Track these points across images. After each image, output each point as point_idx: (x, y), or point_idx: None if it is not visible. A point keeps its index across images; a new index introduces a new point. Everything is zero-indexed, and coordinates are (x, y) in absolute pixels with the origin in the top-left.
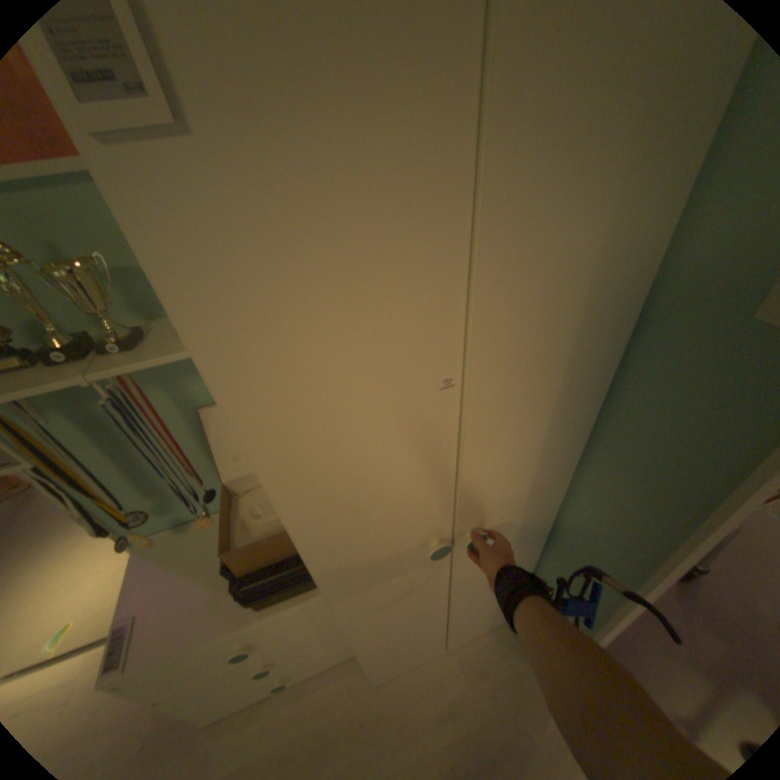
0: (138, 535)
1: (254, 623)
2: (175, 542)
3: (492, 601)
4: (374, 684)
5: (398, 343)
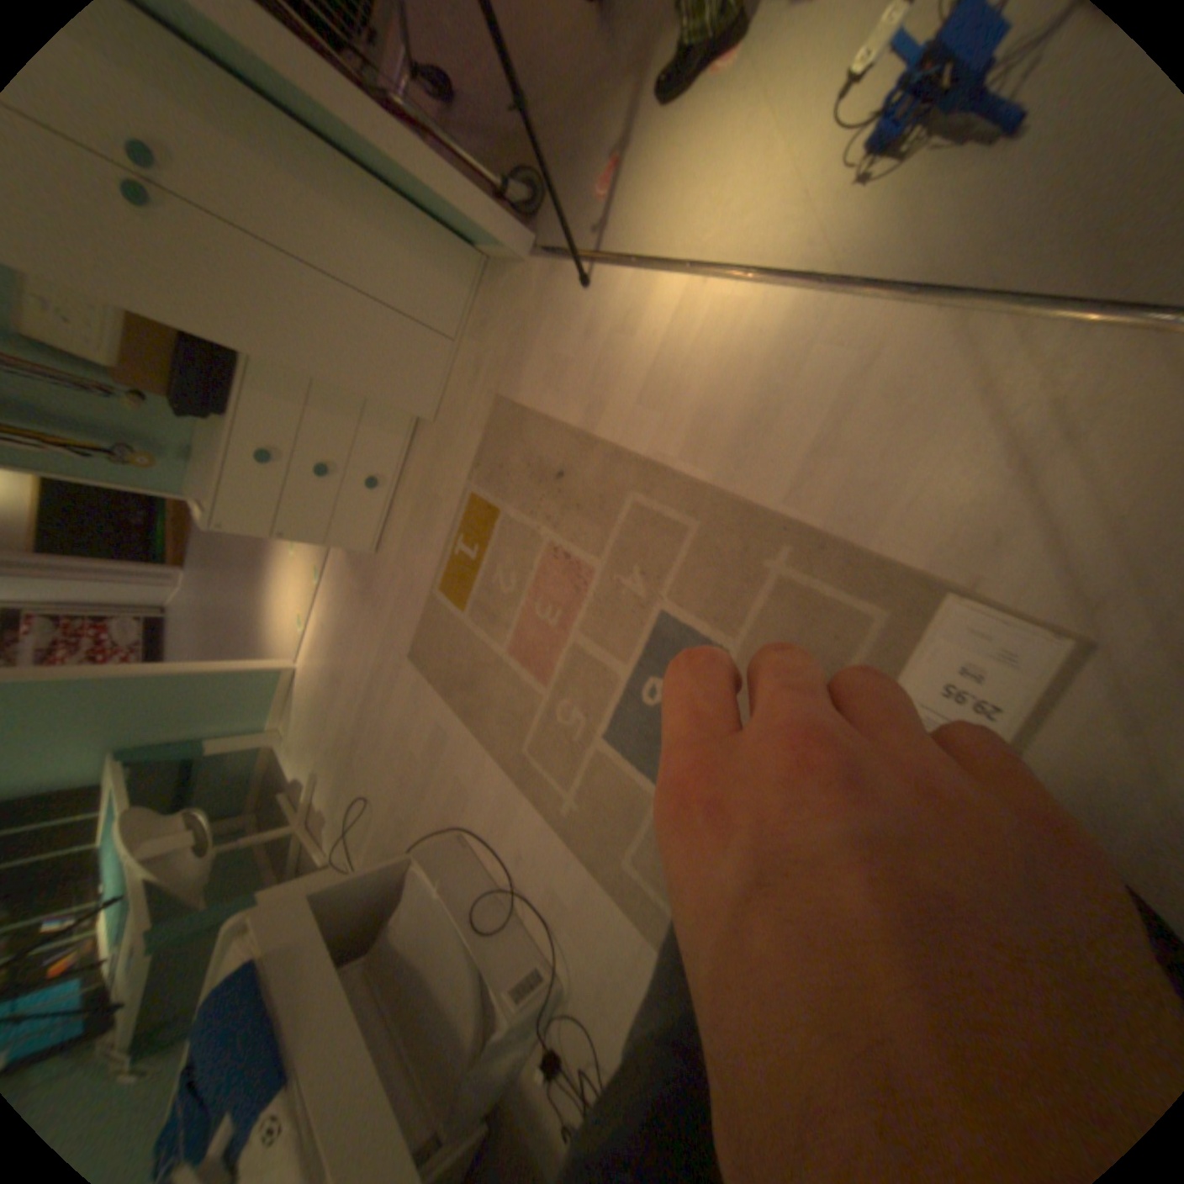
0: (170, 480)
1: (223, 418)
2: (186, 457)
3: (373, 236)
4: (417, 412)
5: None
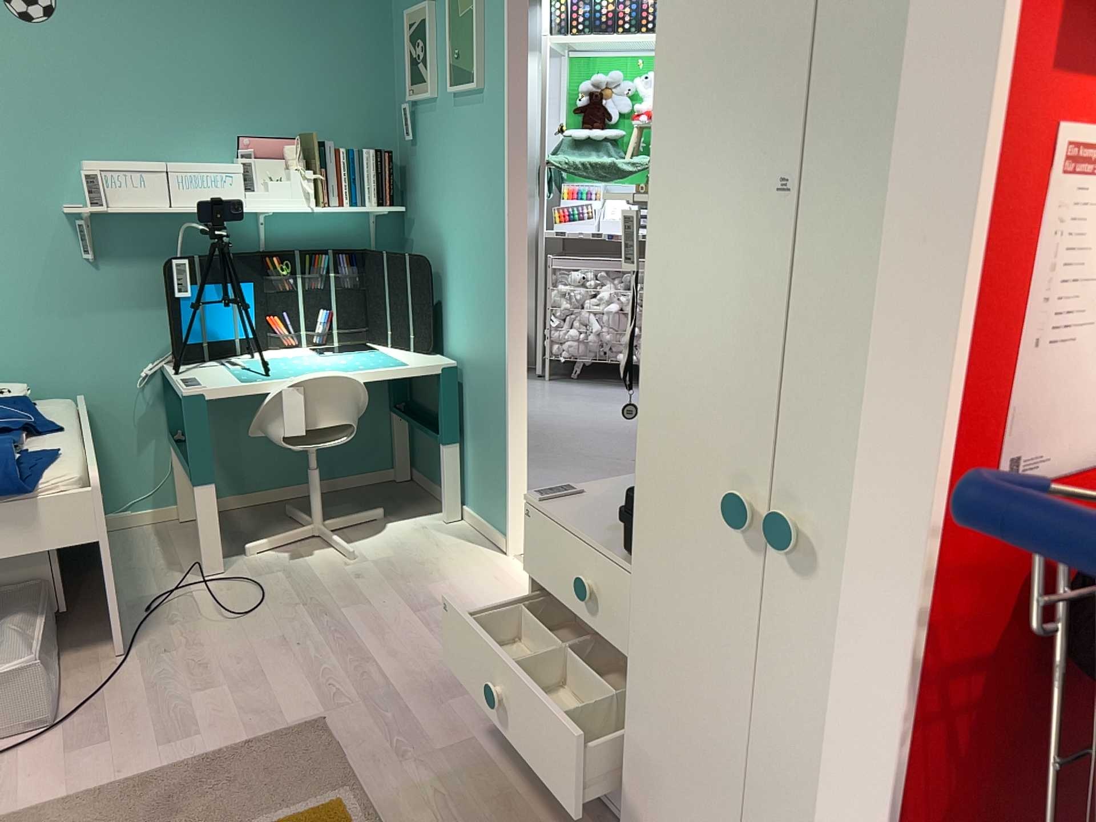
0: None
1: (614, 554)
2: None
3: None
4: None
5: (748, 111)
